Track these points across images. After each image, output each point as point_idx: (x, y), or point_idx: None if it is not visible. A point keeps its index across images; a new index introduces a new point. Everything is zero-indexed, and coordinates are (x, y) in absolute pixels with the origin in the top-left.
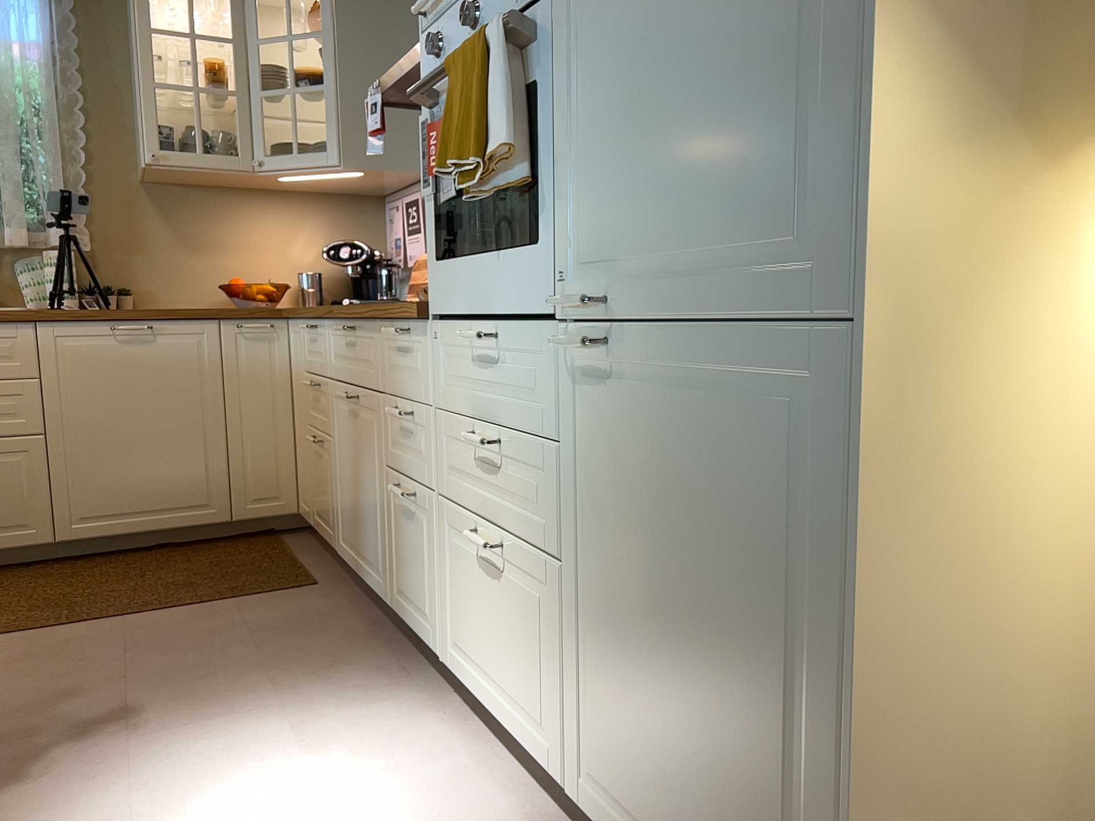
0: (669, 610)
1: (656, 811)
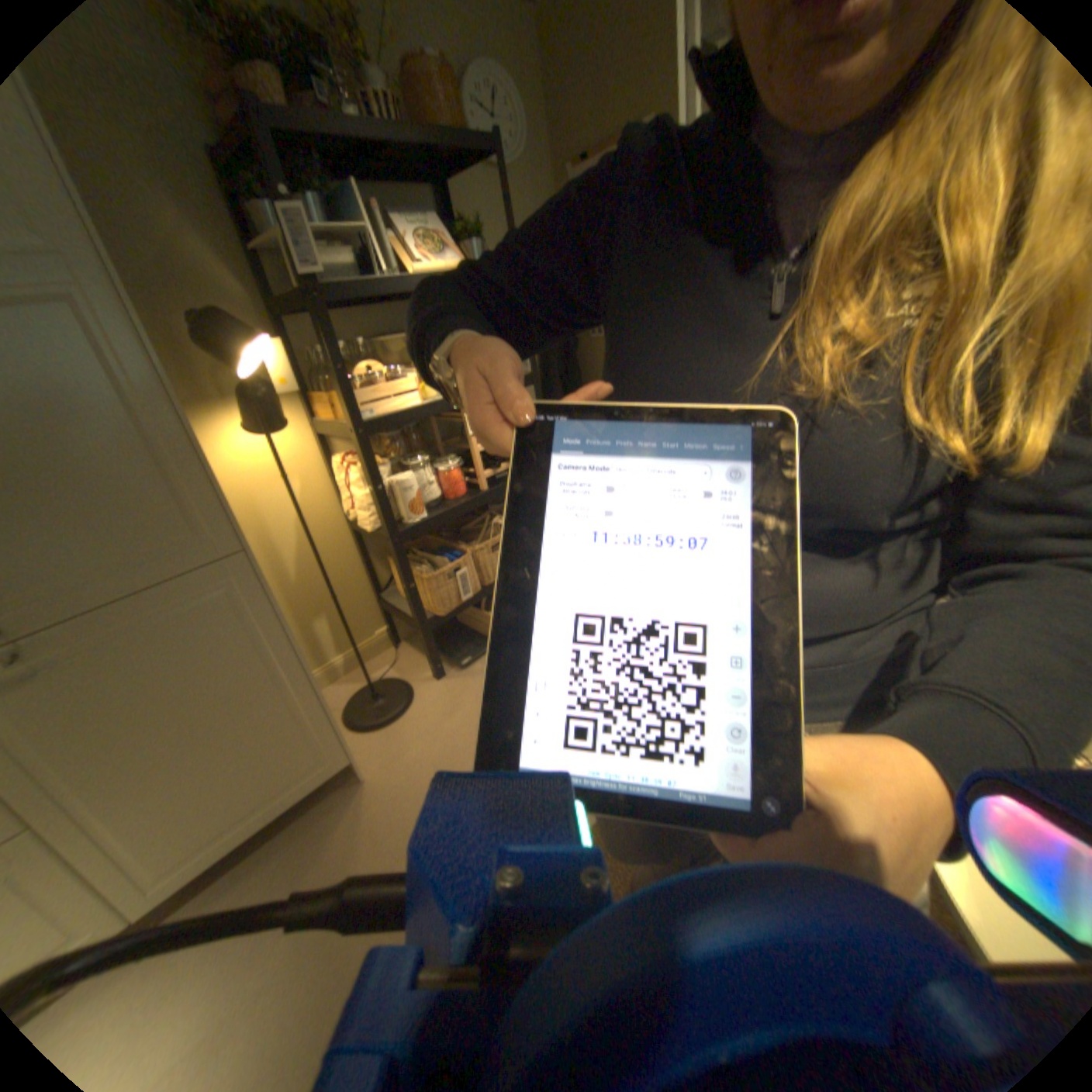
0: (167, 739)
1: (210, 825)
